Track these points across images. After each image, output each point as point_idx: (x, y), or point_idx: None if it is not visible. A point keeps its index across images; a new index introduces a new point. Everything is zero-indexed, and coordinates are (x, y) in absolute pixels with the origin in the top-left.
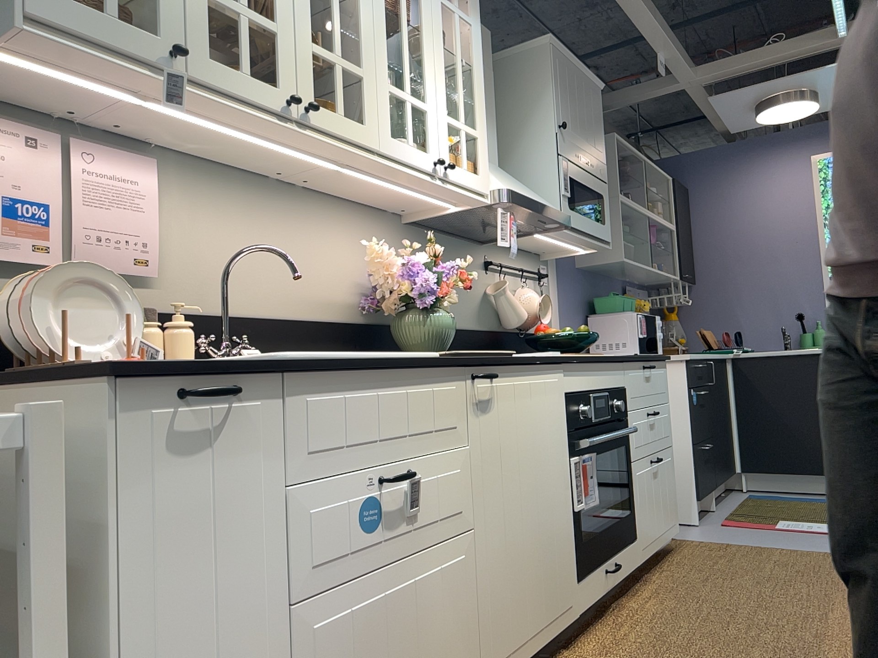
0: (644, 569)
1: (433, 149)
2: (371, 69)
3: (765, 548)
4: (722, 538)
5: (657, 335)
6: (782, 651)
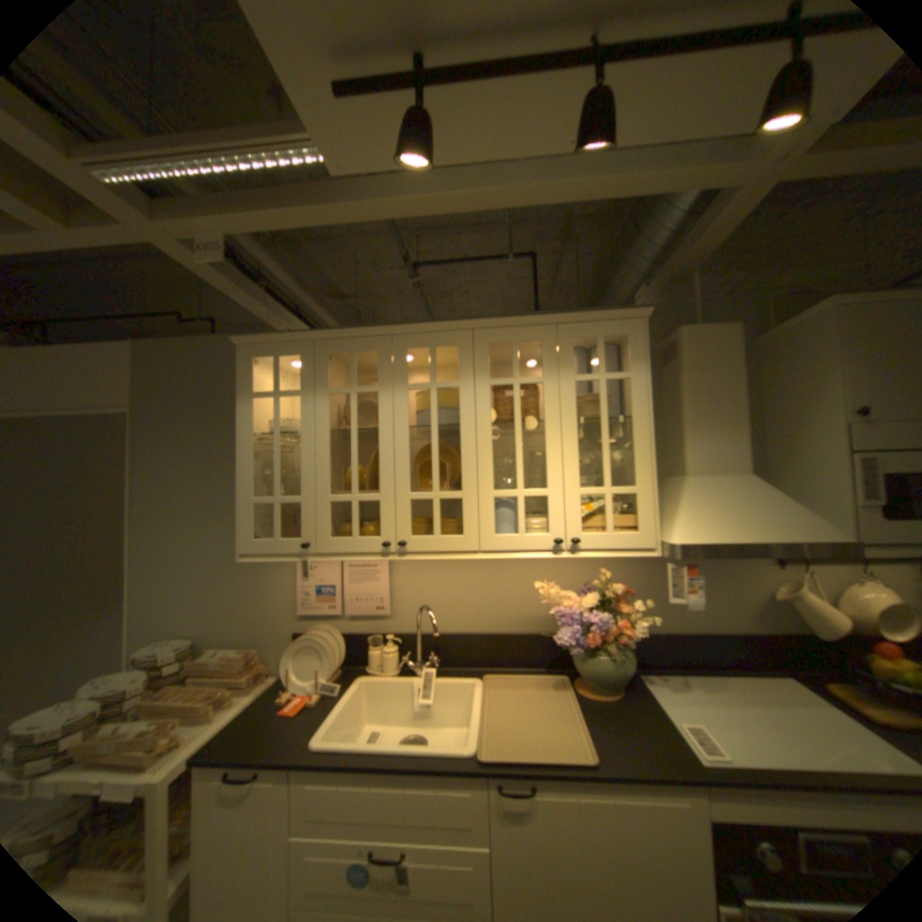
0: None
1: (556, 528)
2: (473, 487)
3: None
4: None
5: None
6: None
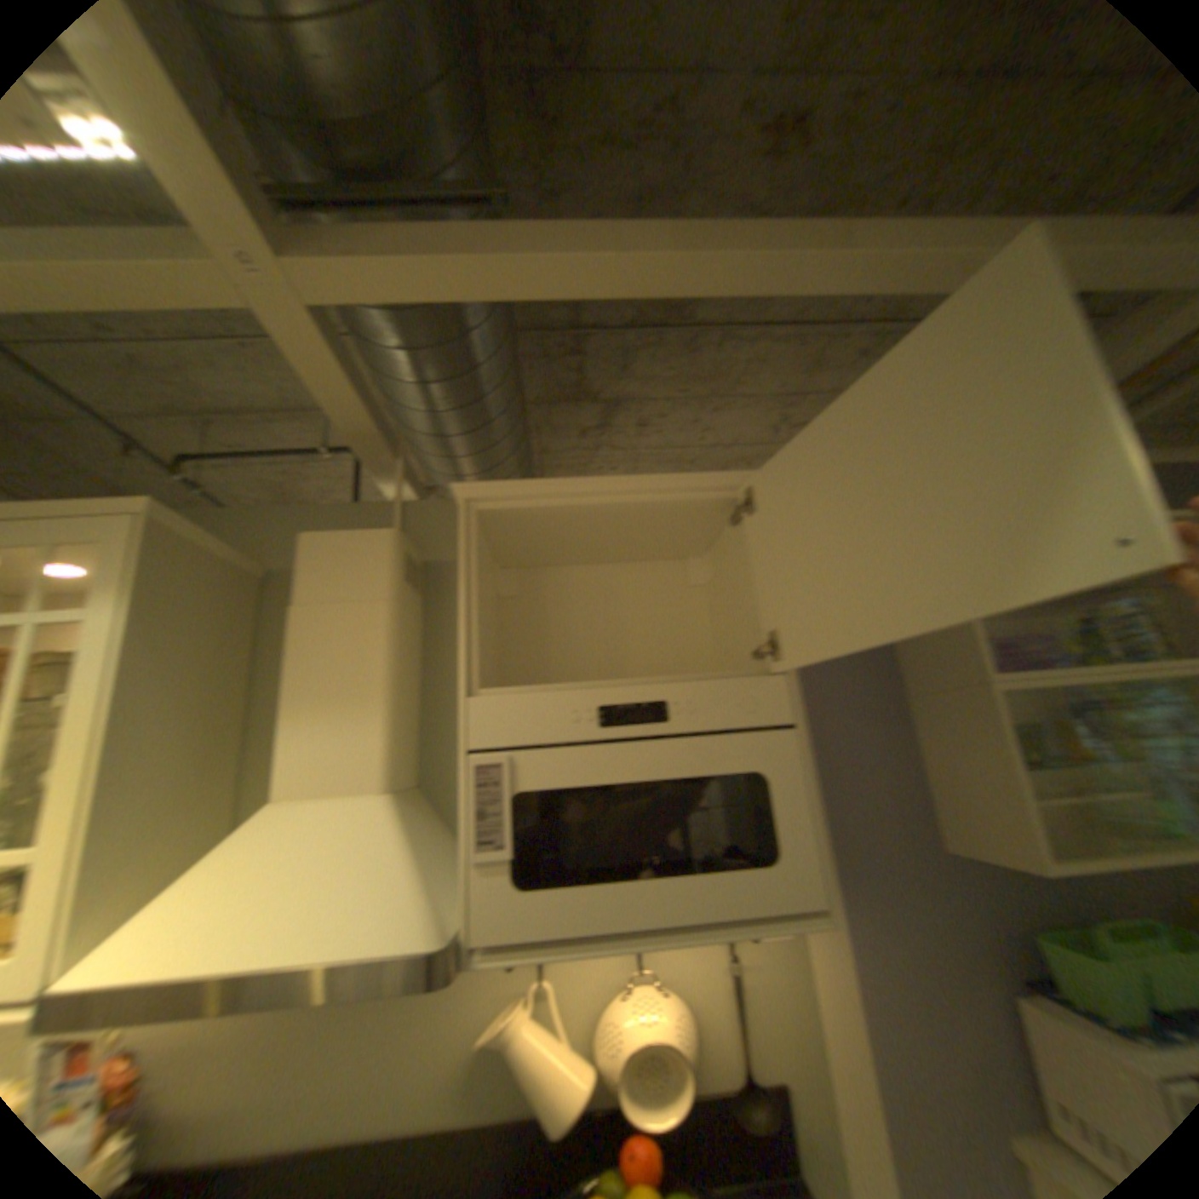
0: None
1: None
2: None
3: None
4: None
5: None
6: None
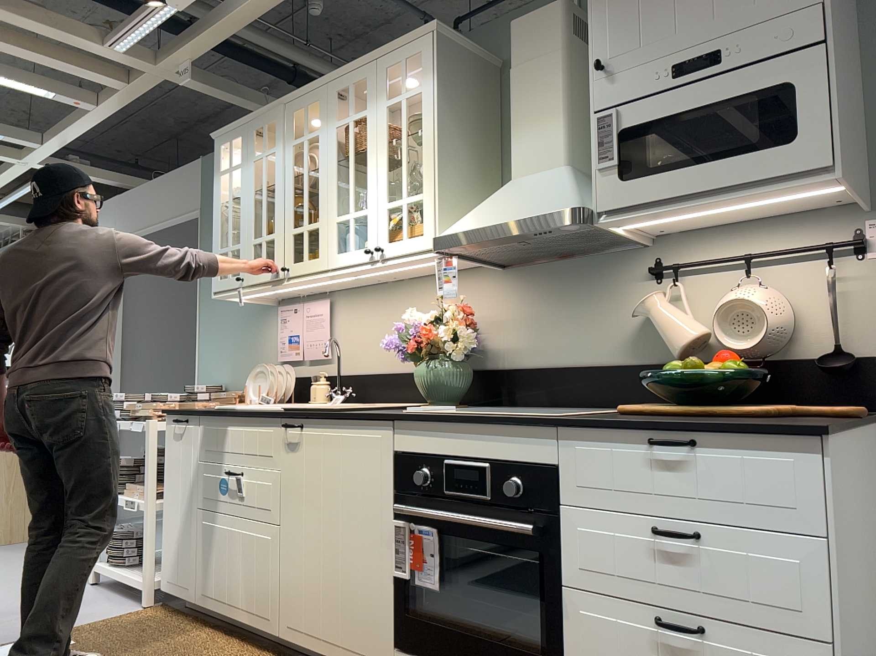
0: None
1: (370, 241)
2: (323, 216)
3: None
4: None
5: None
6: None
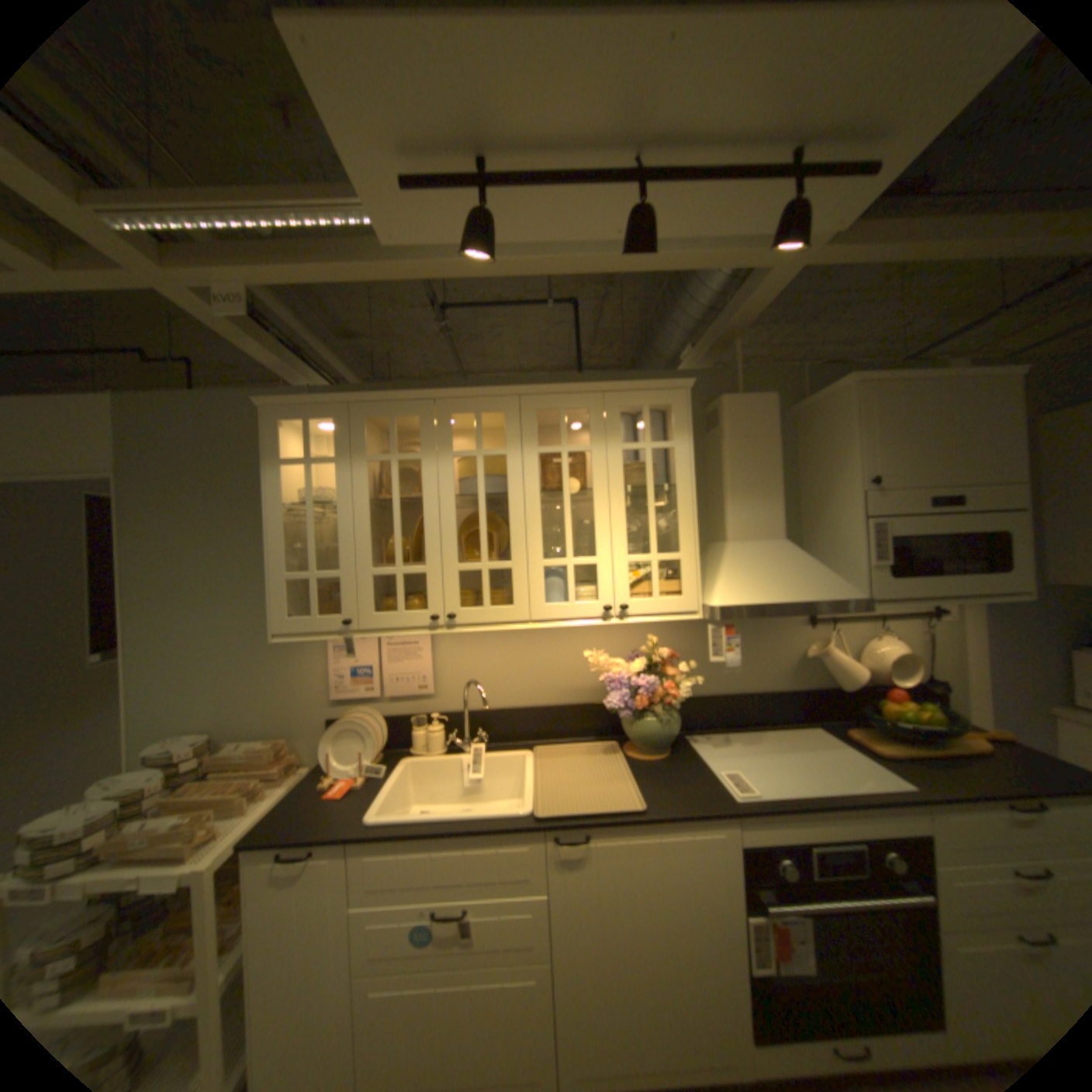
0: None
1: (605, 595)
2: (522, 557)
3: None
4: None
5: None
6: None
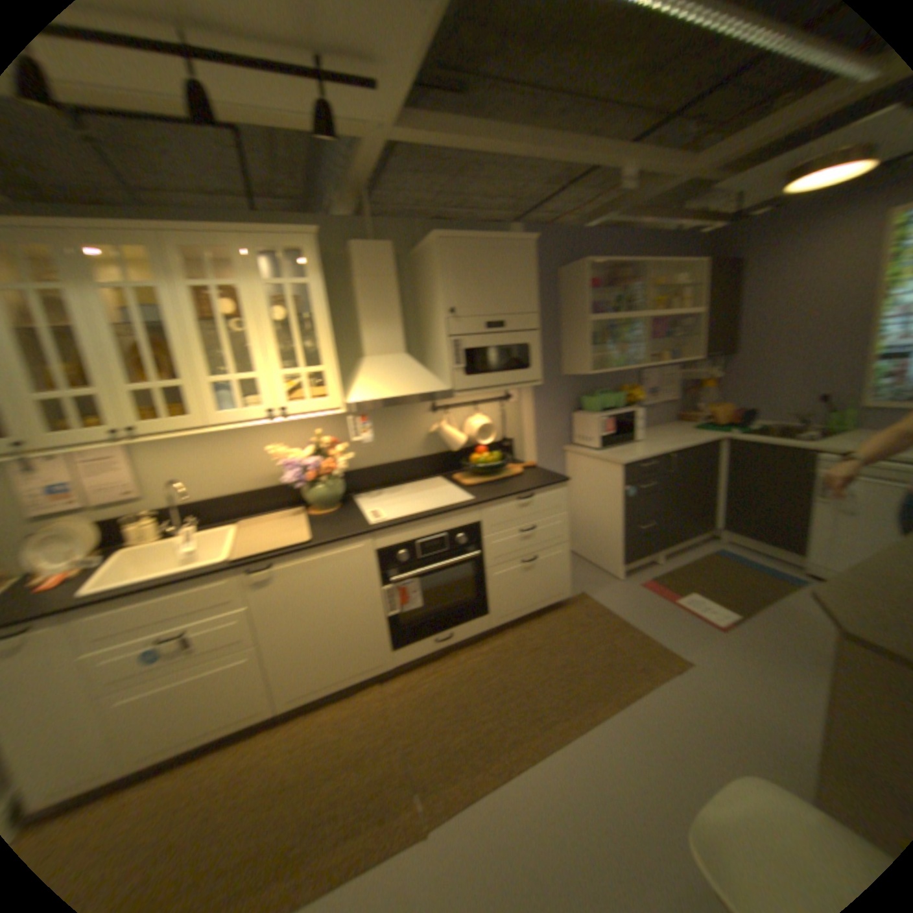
0: (516, 623)
1: (263, 402)
2: (184, 377)
3: (626, 628)
4: (616, 603)
5: (633, 426)
6: (474, 747)
